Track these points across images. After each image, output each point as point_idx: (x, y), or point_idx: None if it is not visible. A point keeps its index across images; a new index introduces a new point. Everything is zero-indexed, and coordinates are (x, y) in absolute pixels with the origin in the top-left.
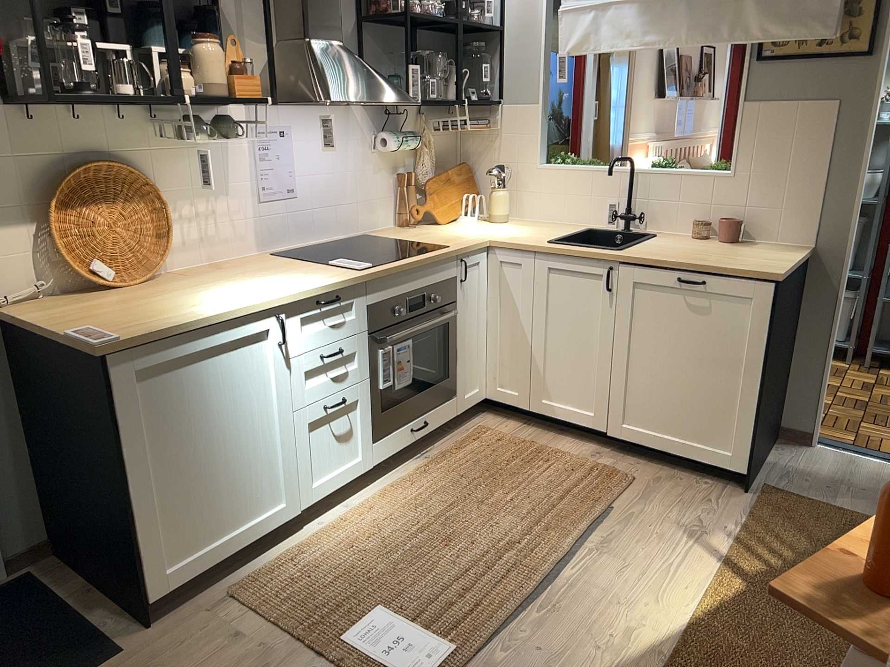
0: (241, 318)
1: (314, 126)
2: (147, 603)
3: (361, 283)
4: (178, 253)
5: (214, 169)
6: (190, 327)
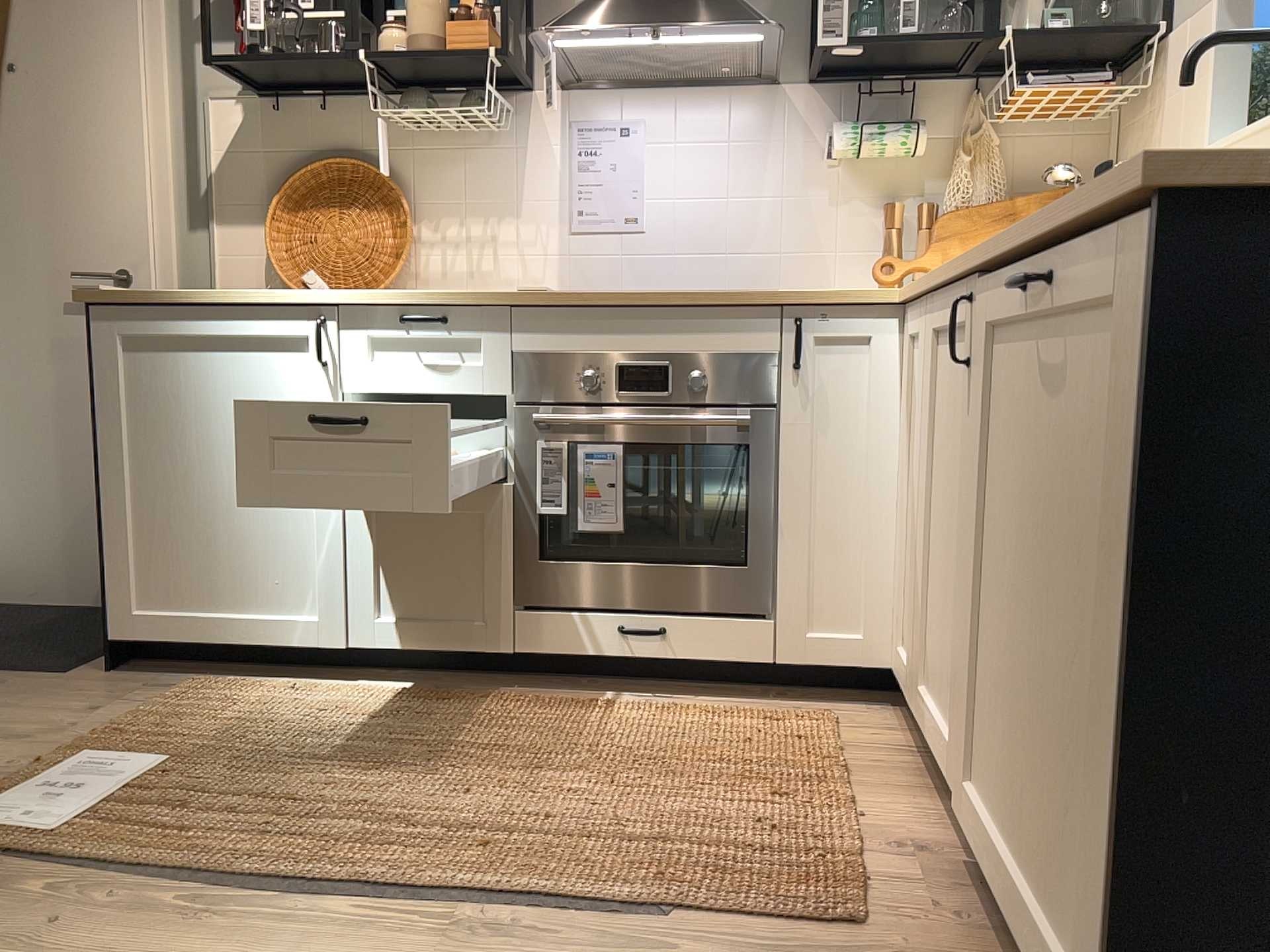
0: (261, 307)
1: (688, 119)
2: (108, 638)
3: (495, 307)
4: (431, 285)
5: (498, 178)
6: (183, 299)
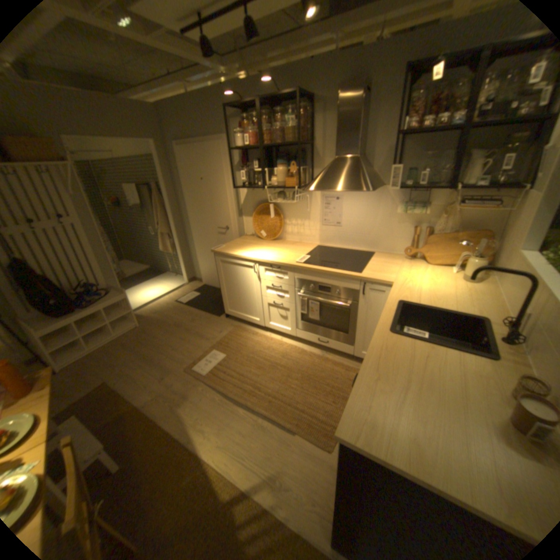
0: (243, 259)
1: (356, 195)
2: (225, 312)
3: (289, 267)
4: (289, 235)
5: (304, 209)
6: (229, 255)
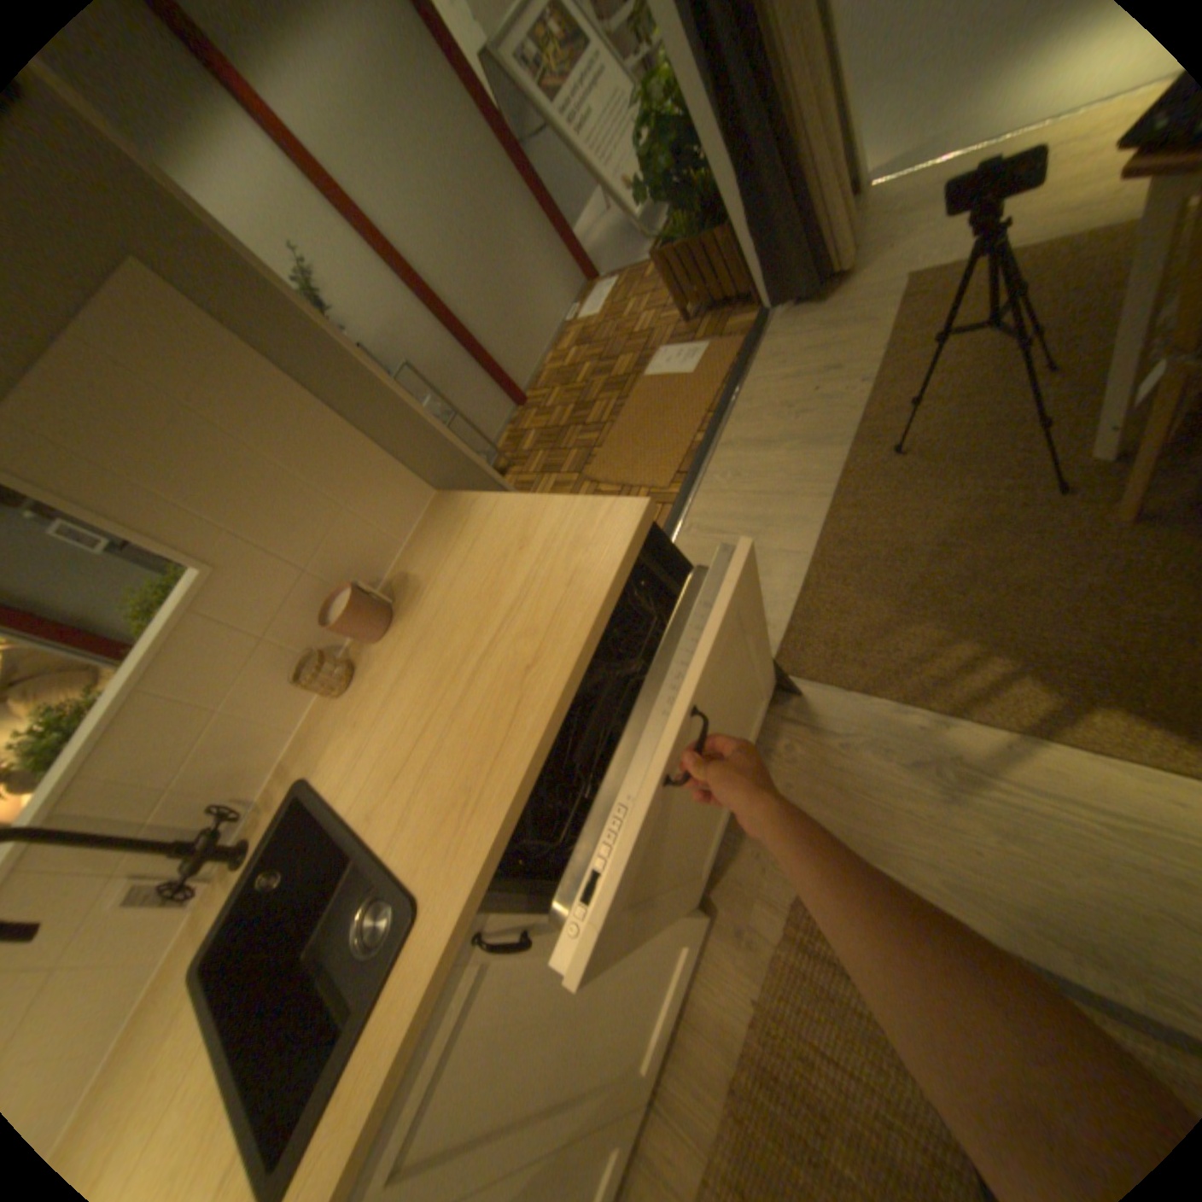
0: None
1: None
2: None
3: None
4: None
5: None
6: None
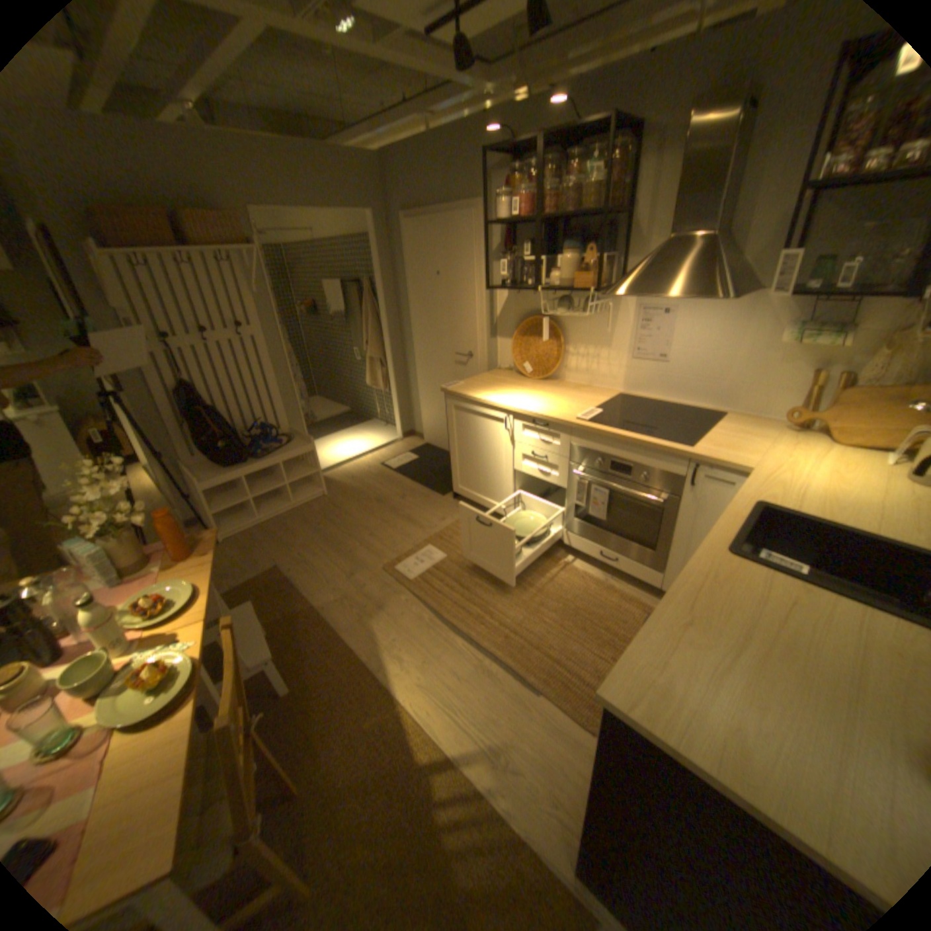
0: (489, 406)
1: (703, 306)
2: (453, 490)
3: (564, 425)
4: (571, 372)
5: (603, 328)
6: (468, 398)
